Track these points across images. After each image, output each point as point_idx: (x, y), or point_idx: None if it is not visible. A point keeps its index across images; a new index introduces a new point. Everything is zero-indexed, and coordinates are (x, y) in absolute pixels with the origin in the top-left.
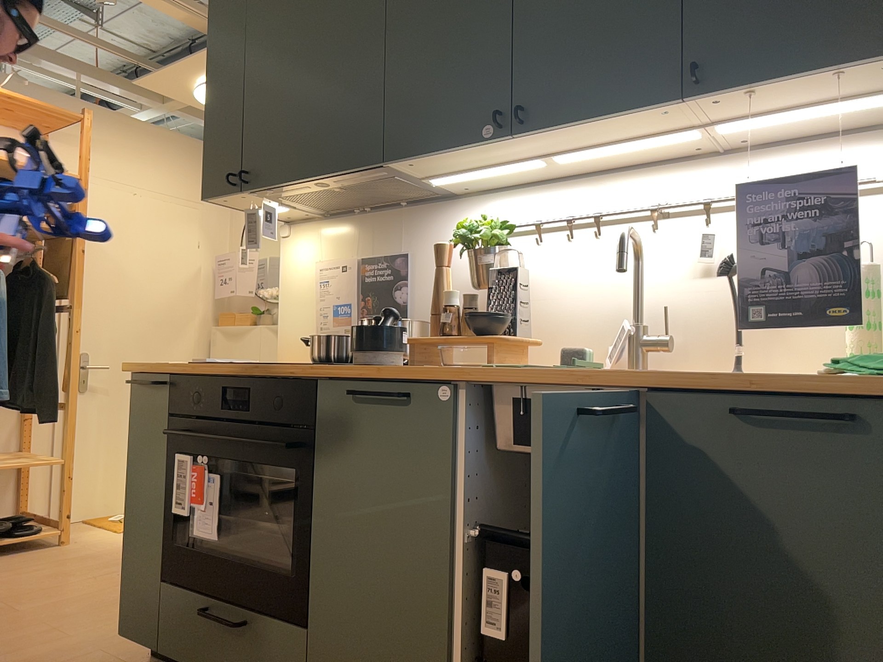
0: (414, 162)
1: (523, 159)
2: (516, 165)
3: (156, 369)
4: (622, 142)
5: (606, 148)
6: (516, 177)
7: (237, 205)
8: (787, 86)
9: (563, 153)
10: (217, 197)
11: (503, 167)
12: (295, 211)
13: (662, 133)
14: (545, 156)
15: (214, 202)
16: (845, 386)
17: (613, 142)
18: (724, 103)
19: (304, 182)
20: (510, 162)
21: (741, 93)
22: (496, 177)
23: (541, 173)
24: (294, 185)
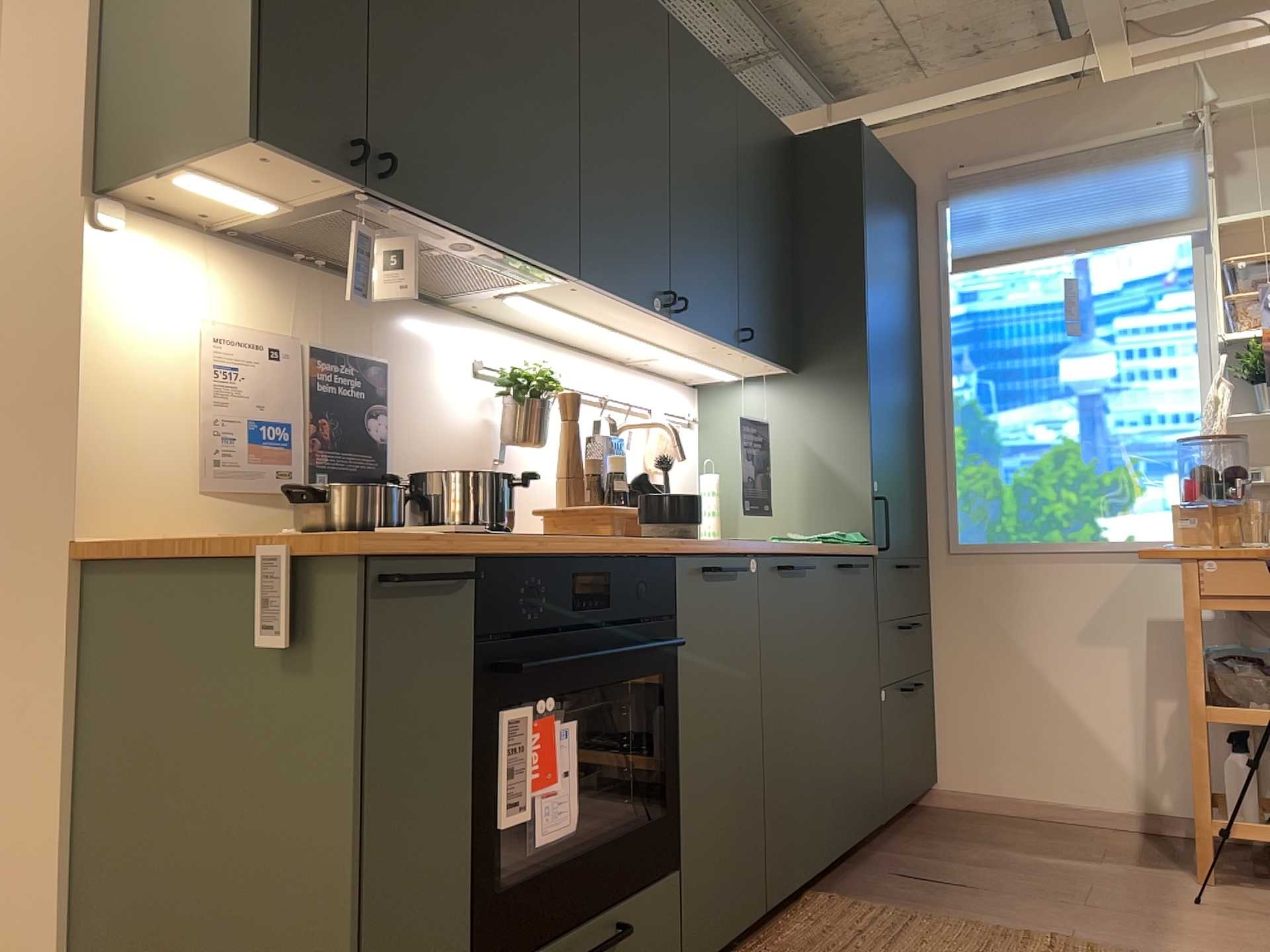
0: (581, 287)
1: (602, 322)
2: (591, 322)
3: (451, 547)
4: (656, 342)
5: (644, 342)
6: (524, 318)
7: (238, 165)
8: (754, 359)
9: (625, 331)
10: (286, 150)
11: (578, 319)
12: (242, 212)
13: (673, 349)
14: (615, 328)
15: (247, 148)
16: (855, 550)
17: (652, 340)
18: (731, 353)
19: (465, 235)
20: (593, 319)
21: (748, 354)
22: (521, 312)
23: (546, 325)
24: (447, 229)
